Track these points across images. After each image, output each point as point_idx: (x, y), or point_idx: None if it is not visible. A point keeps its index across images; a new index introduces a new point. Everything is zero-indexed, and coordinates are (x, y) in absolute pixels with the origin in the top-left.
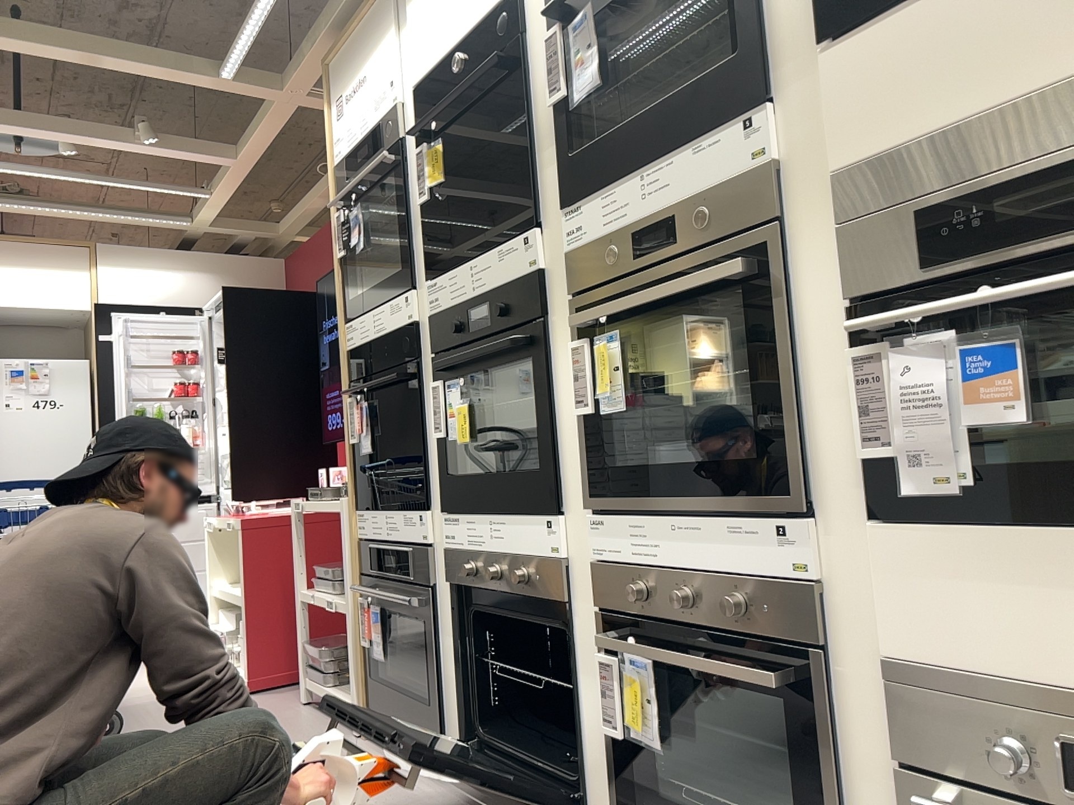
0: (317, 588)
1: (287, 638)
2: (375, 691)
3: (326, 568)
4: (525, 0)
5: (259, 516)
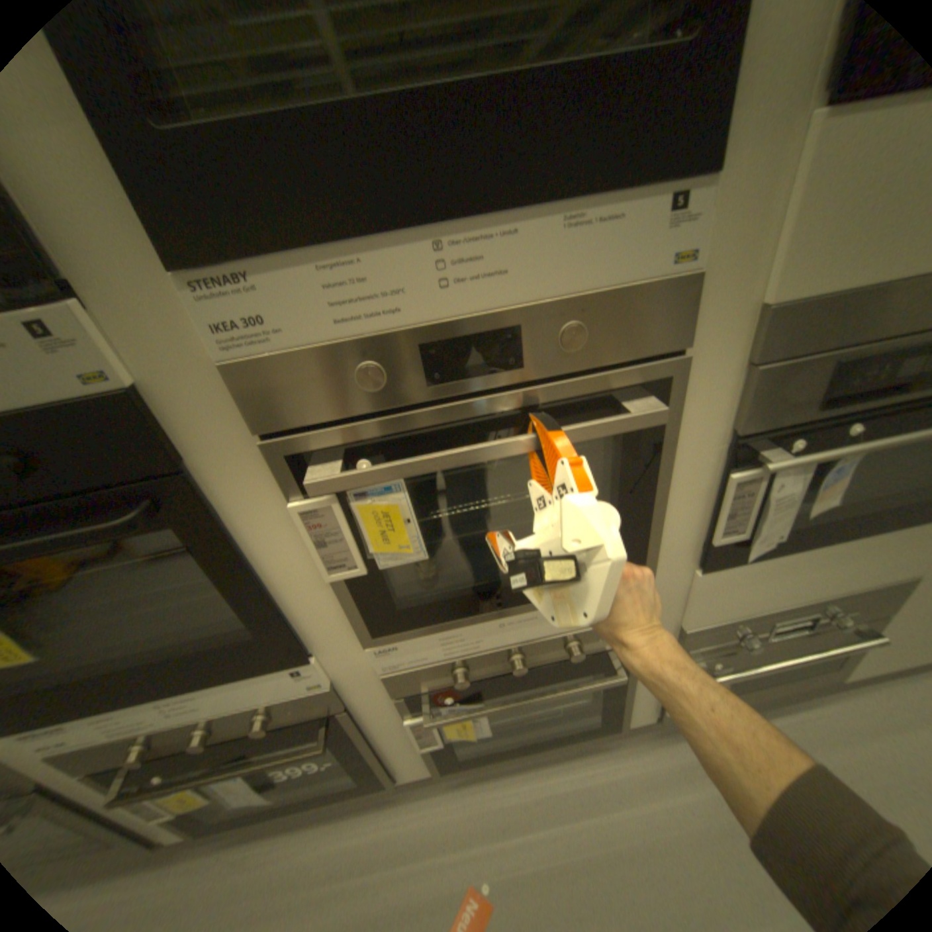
0: None
1: None
2: None
3: None
4: None
5: None
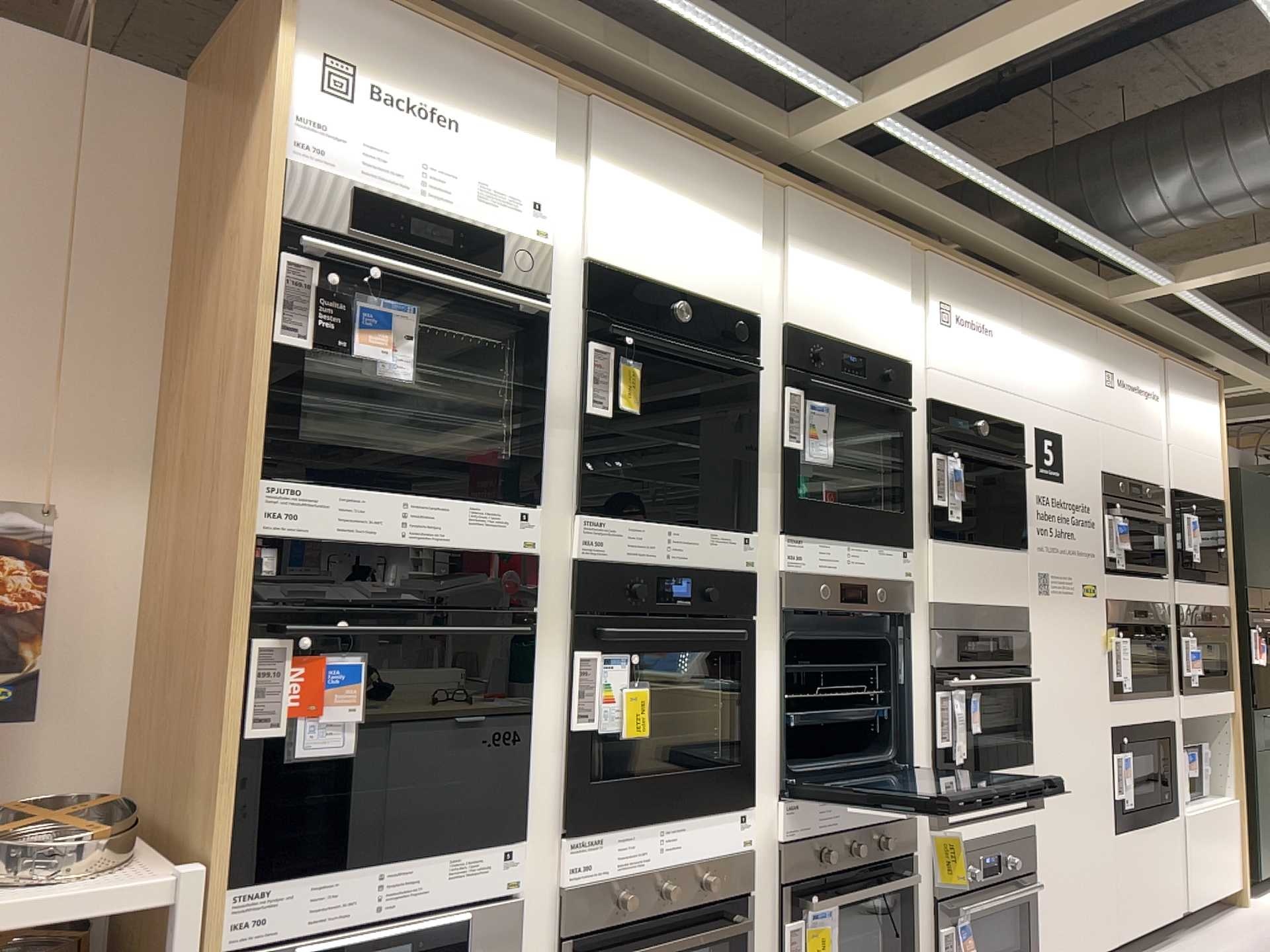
0: None
1: None
2: None
3: None
4: (754, 335)
5: None
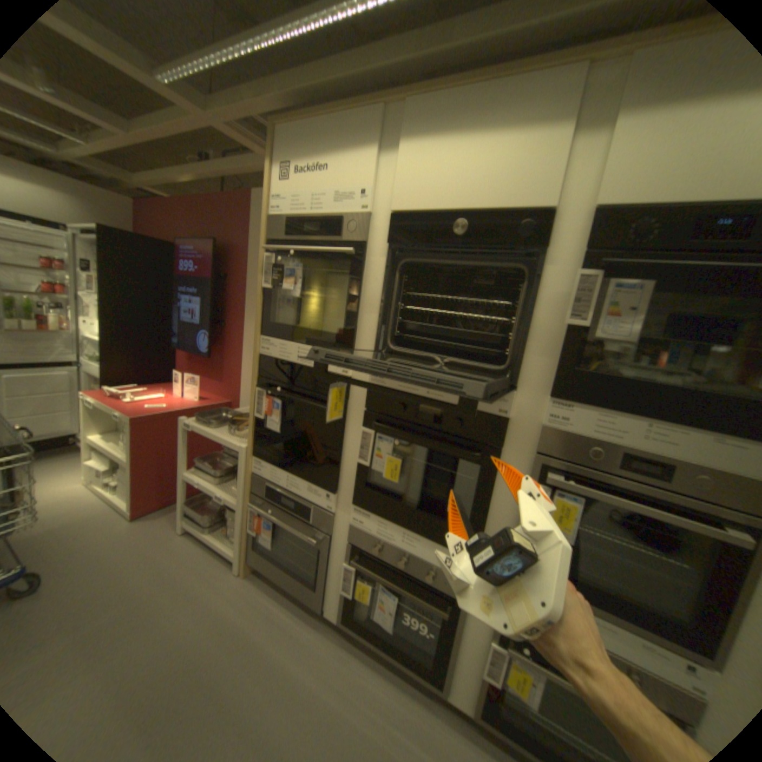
0: (196, 474)
1: (159, 487)
2: (251, 554)
3: (209, 468)
4: (559, 220)
5: (143, 416)
